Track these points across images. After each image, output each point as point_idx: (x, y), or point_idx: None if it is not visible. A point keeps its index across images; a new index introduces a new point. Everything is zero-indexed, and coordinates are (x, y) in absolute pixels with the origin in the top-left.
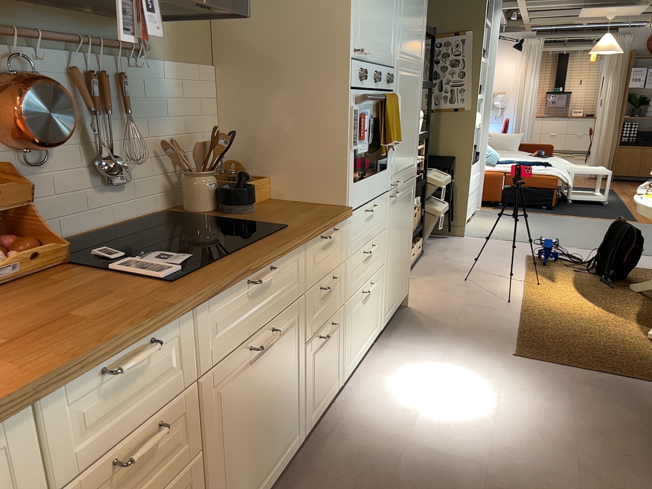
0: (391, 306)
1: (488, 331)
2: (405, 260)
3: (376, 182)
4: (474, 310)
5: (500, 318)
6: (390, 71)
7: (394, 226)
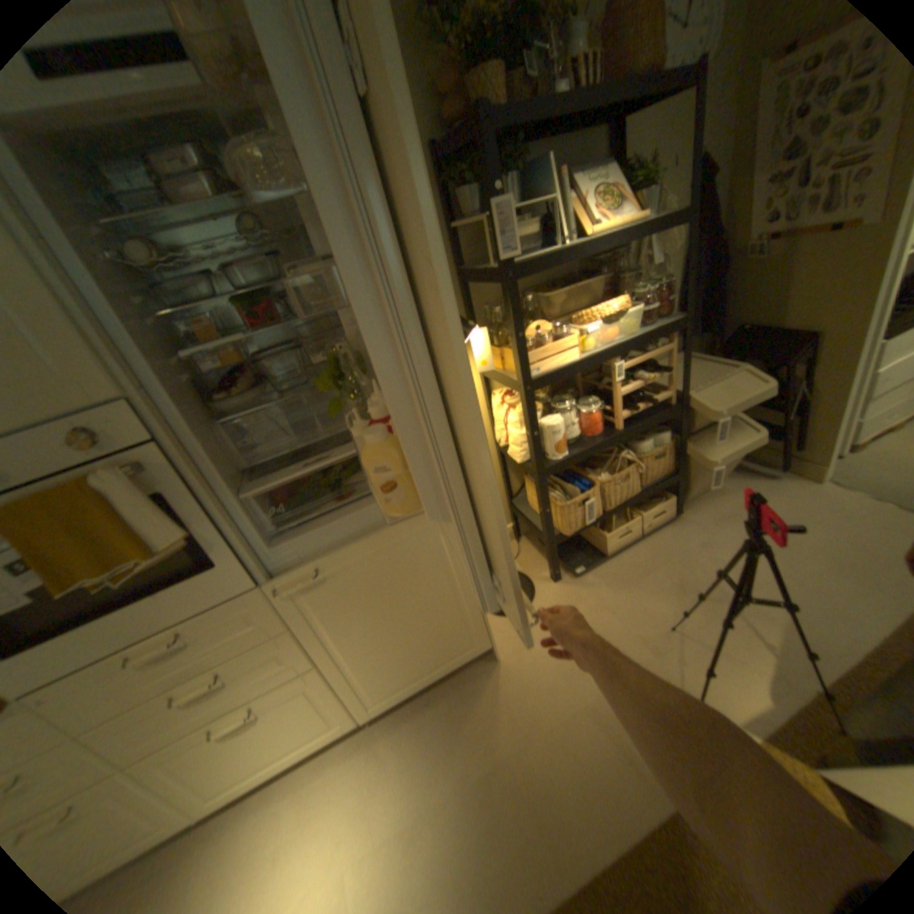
0: (392, 691)
1: (539, 826)
2: (444, 623)
3: (150, 610)
4: (586, 738)
5: (606, 802)
6: (81, 417)
7: (328, 616)
